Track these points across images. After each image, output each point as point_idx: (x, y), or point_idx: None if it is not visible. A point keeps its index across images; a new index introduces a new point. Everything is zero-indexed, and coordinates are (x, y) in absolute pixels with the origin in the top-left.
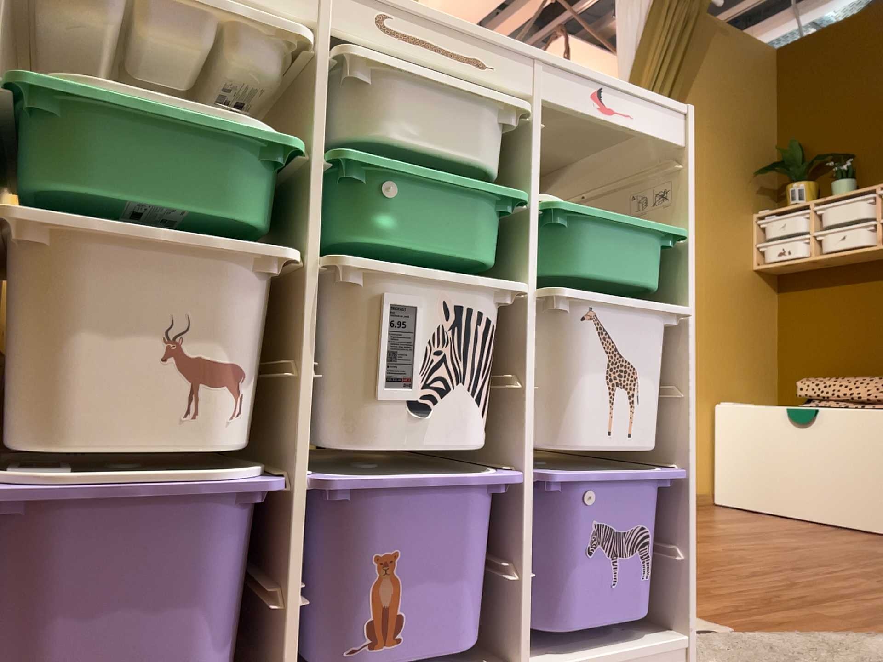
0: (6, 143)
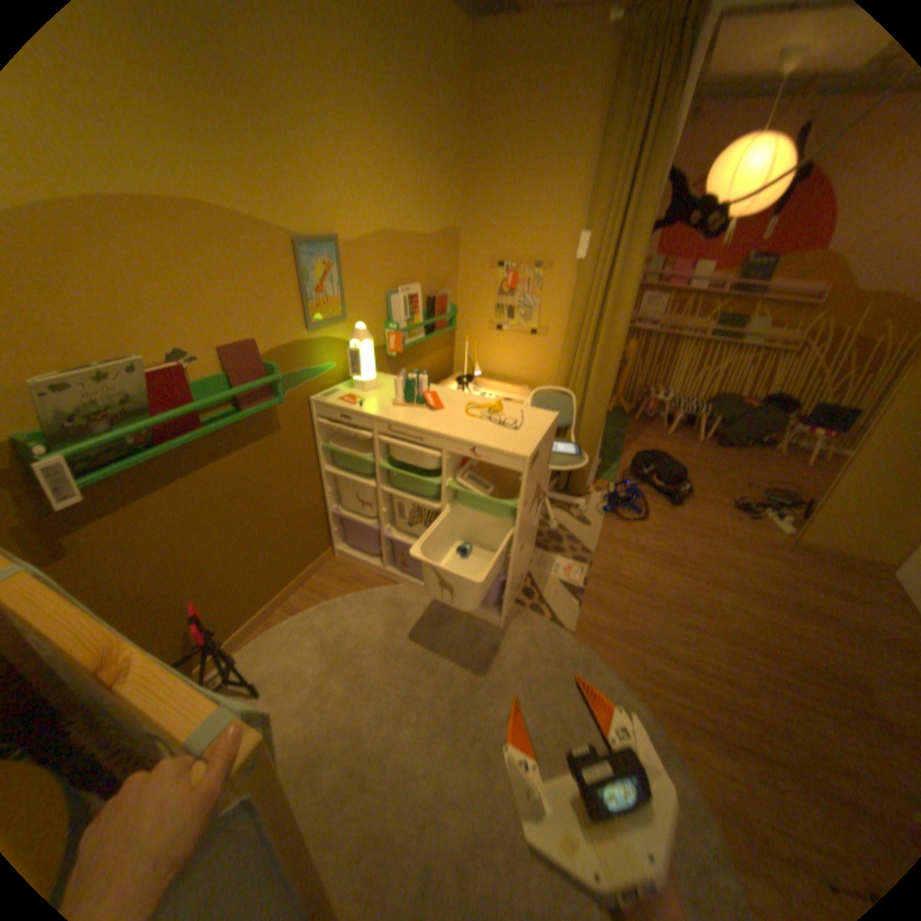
0: (324, 454)
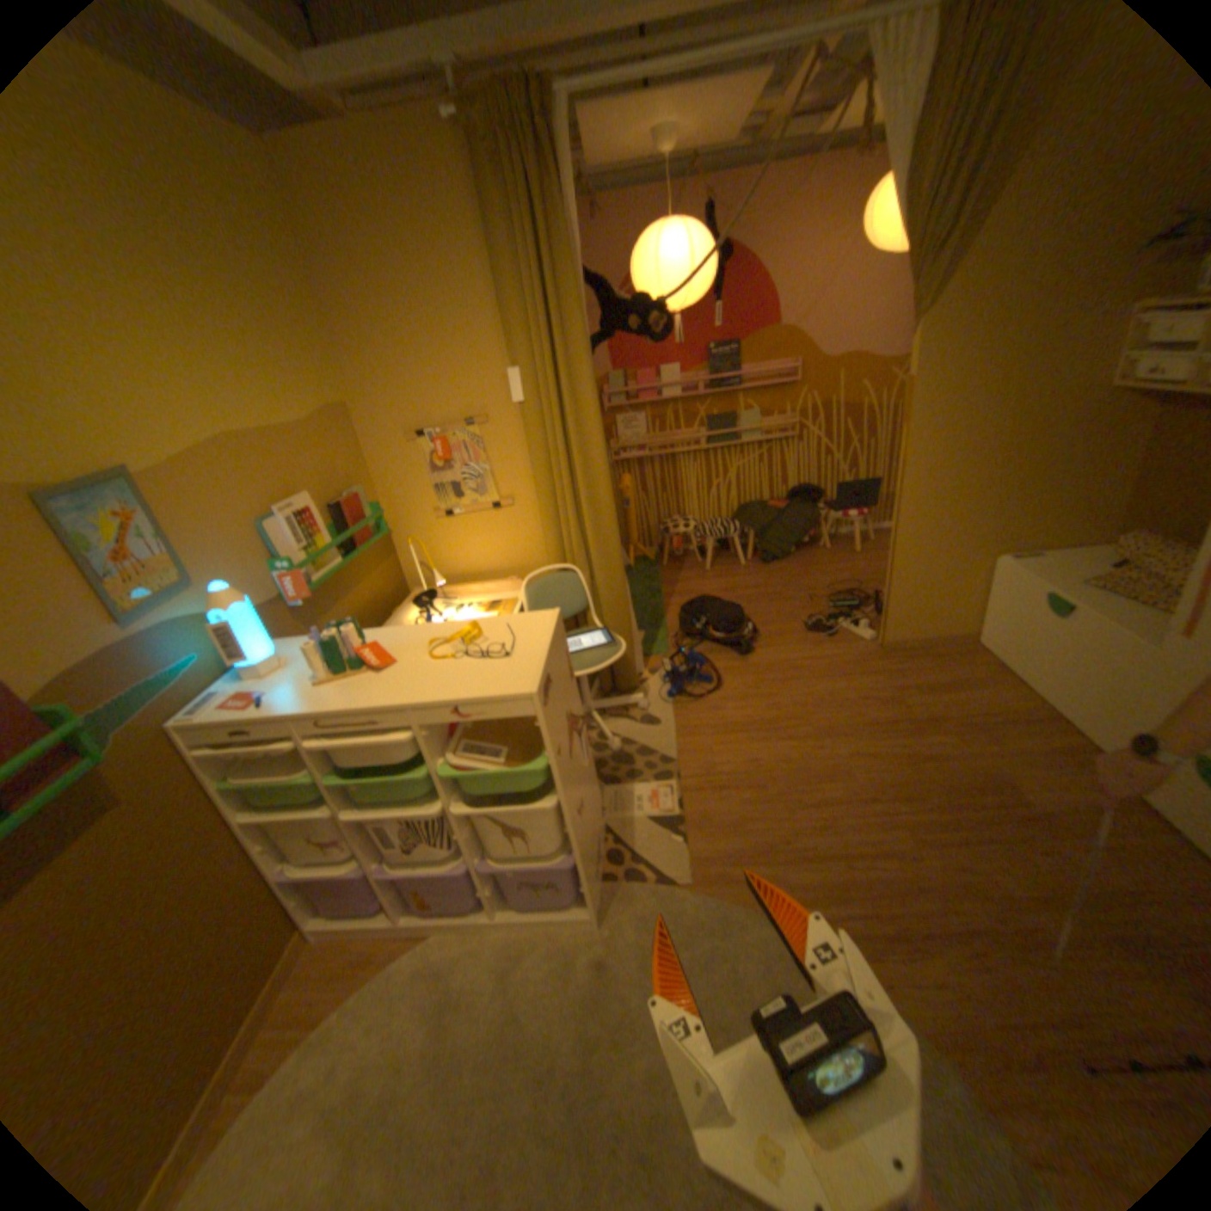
0: (225, 800)
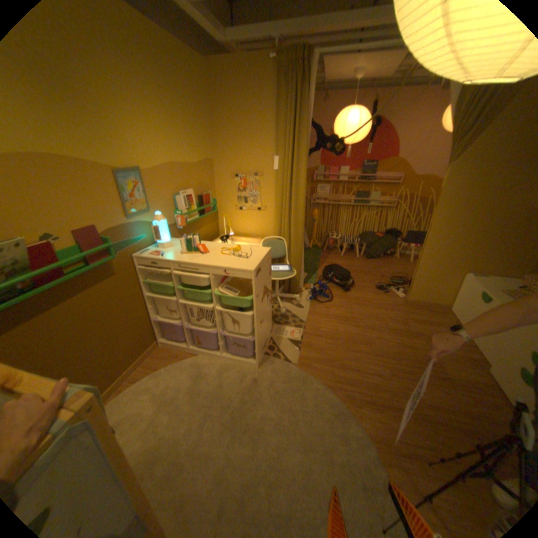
0: (144, 286)
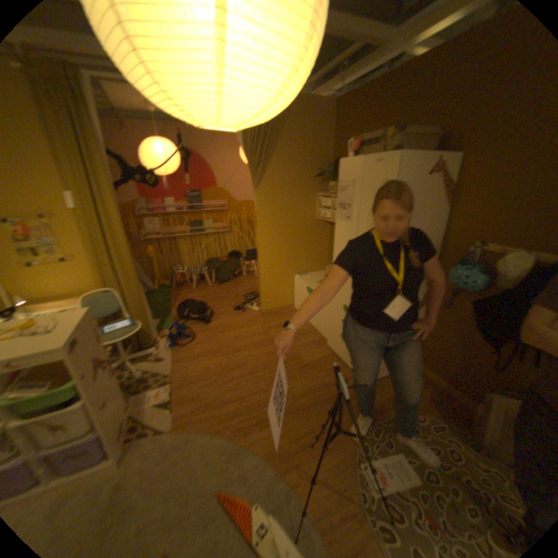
0: None
